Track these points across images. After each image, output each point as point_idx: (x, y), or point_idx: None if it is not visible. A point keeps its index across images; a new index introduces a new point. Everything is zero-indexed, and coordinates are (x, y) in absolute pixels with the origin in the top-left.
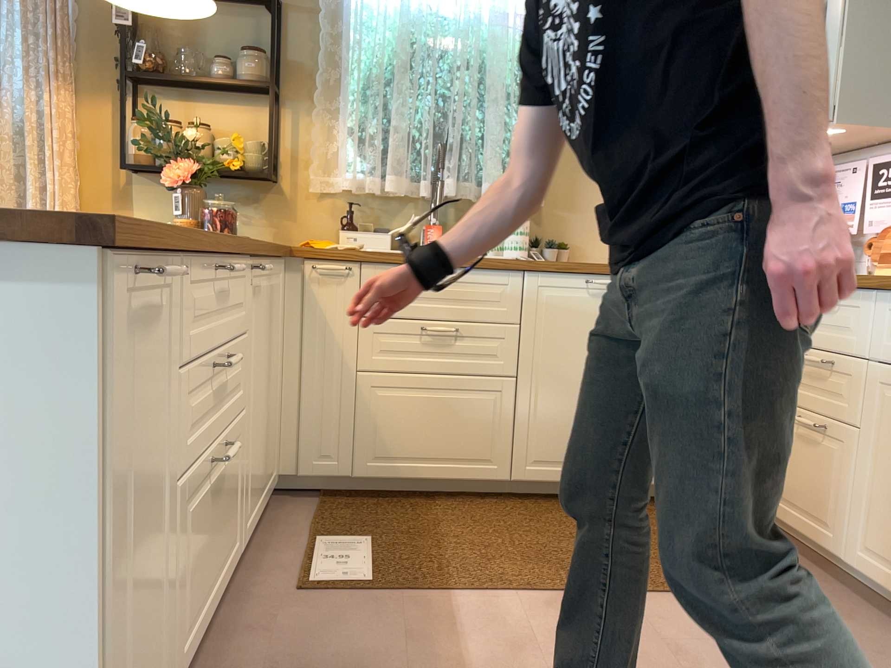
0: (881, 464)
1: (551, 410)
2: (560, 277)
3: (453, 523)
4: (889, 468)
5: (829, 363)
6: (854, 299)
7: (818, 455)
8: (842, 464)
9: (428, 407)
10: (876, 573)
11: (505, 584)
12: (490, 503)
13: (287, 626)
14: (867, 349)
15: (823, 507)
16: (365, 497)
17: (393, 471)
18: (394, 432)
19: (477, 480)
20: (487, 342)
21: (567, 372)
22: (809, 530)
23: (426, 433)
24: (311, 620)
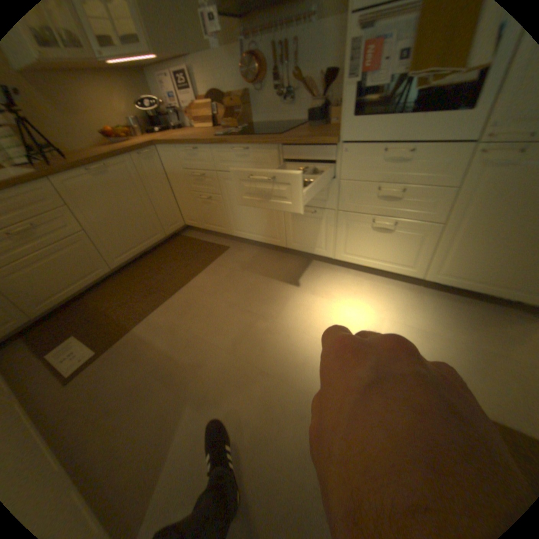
0: (230, 203)
1: (107, 234)
2: (68, 172)
3: (101, 301)
4: (233, 204)
5: (201, 174)
6: (200, 147)
7: (210, 205)
8: (218, 206)
9: (45, 266)
10: (240, 234)
11: (145, 310)
12: (107, 282)
13: (77, 398)
14: (212, 166)
15: (218, 221)
16: (44, 319)
17: (51, 302)
18: (36, 287)
19: (95, 278)
20: (52, 221)
21: (103, 215)
22: (217, 229)
23: (54, 277)
24: (85, 387)
